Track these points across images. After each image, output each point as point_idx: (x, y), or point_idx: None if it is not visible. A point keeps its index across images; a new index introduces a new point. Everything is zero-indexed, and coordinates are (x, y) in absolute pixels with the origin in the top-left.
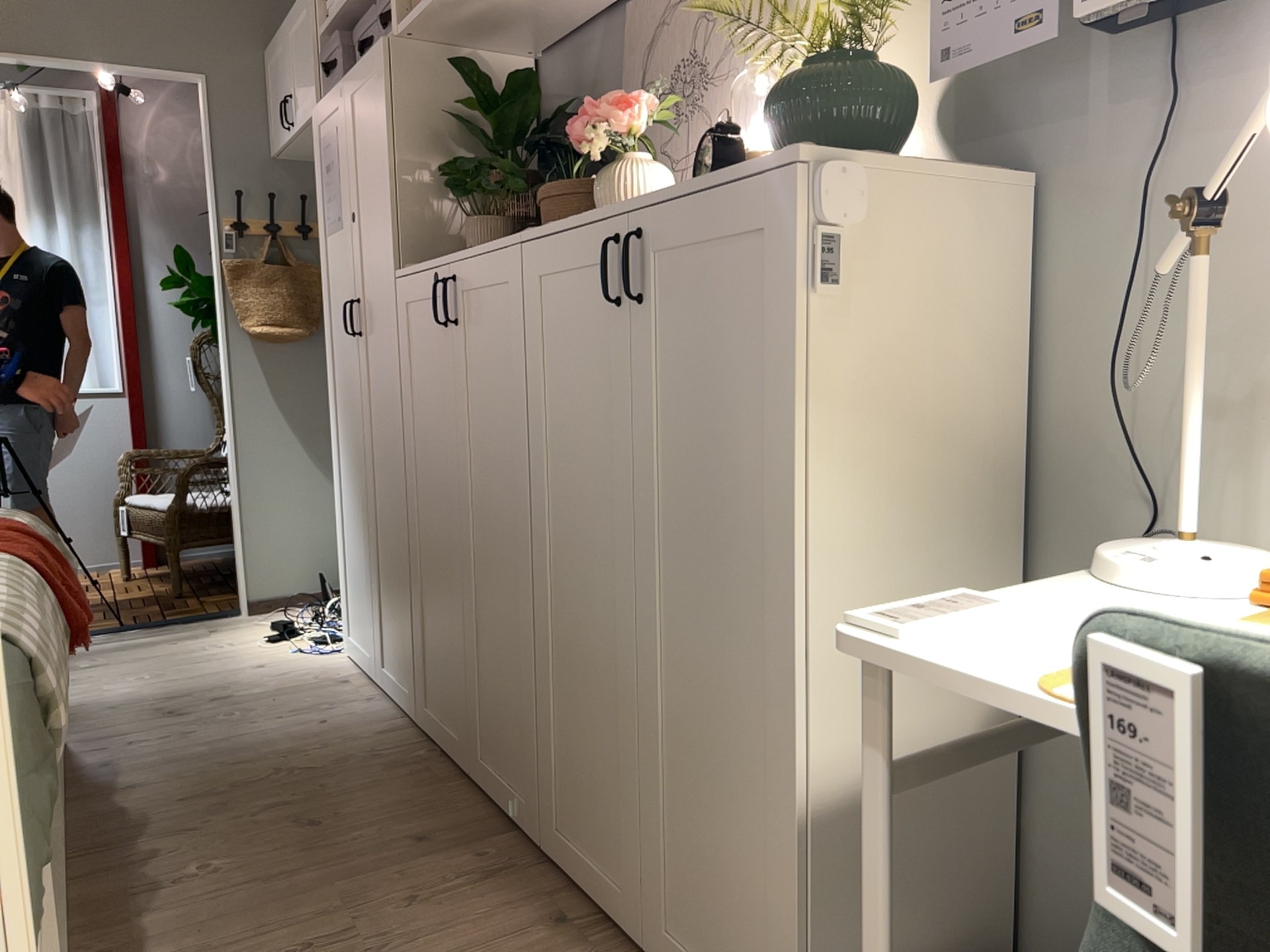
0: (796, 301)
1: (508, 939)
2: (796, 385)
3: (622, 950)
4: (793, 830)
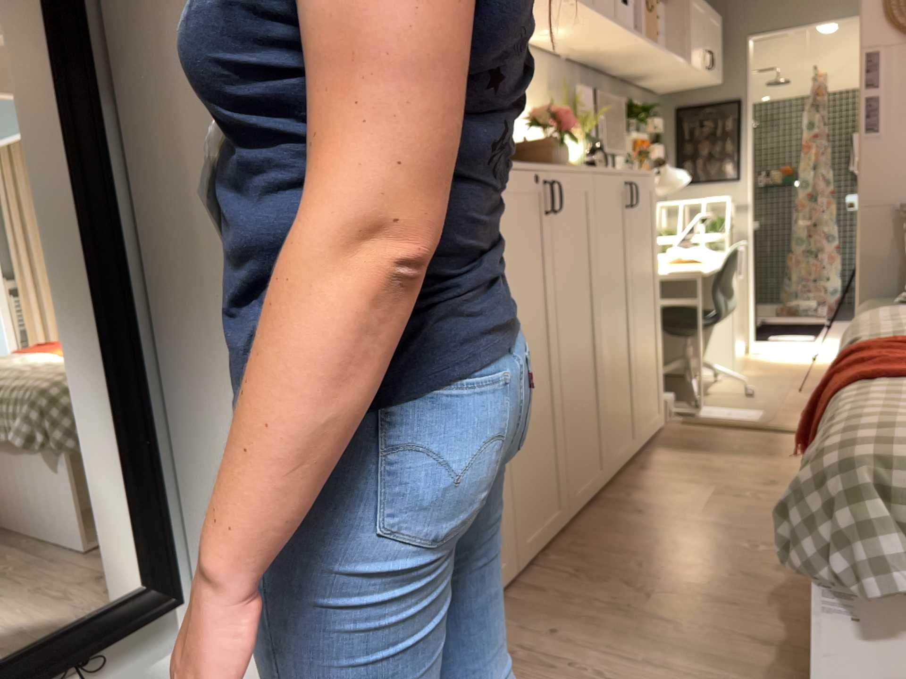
0: (656, 209)
1: (663, 473)
2: (657, 230)
3: (638, 456)
4: (661, 346)
